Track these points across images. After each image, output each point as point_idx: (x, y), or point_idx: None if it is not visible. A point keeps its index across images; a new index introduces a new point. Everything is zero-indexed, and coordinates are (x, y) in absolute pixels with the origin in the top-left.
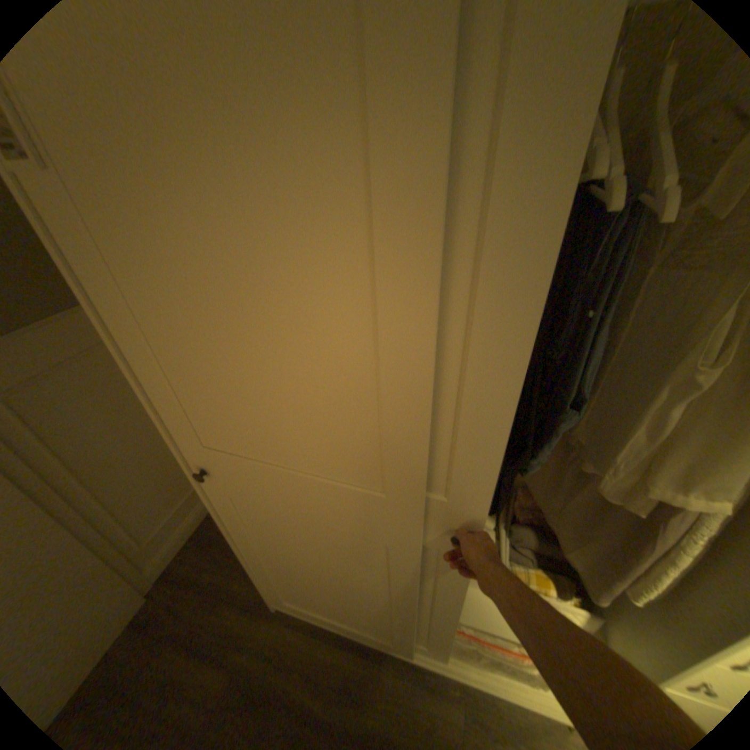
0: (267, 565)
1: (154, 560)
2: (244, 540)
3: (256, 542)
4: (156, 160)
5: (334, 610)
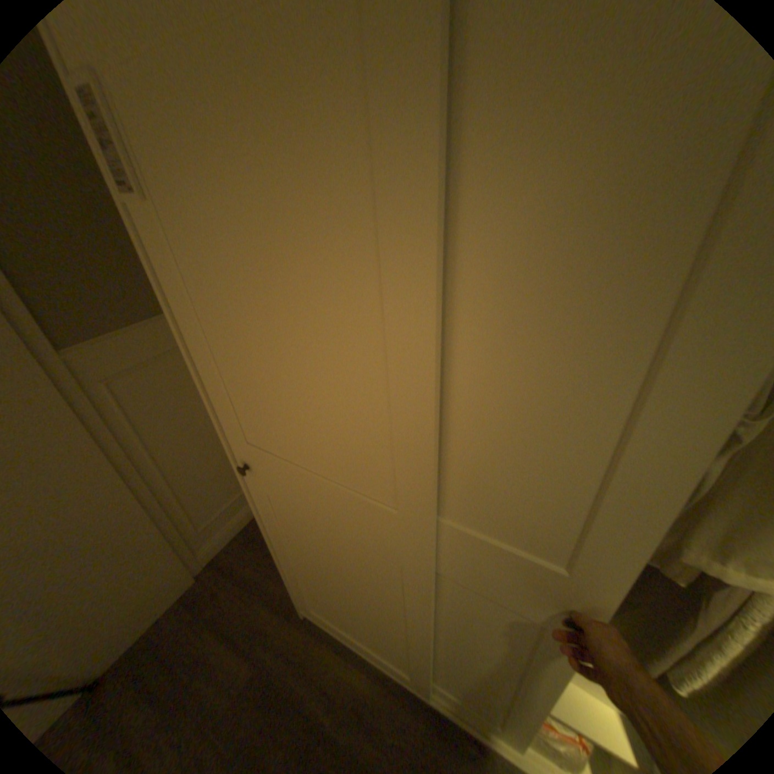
0: (296, 568)
1: (206, 546)
2: (278, 539)
3: (288, 543)
4: (219, 193)
5: (355, 628)
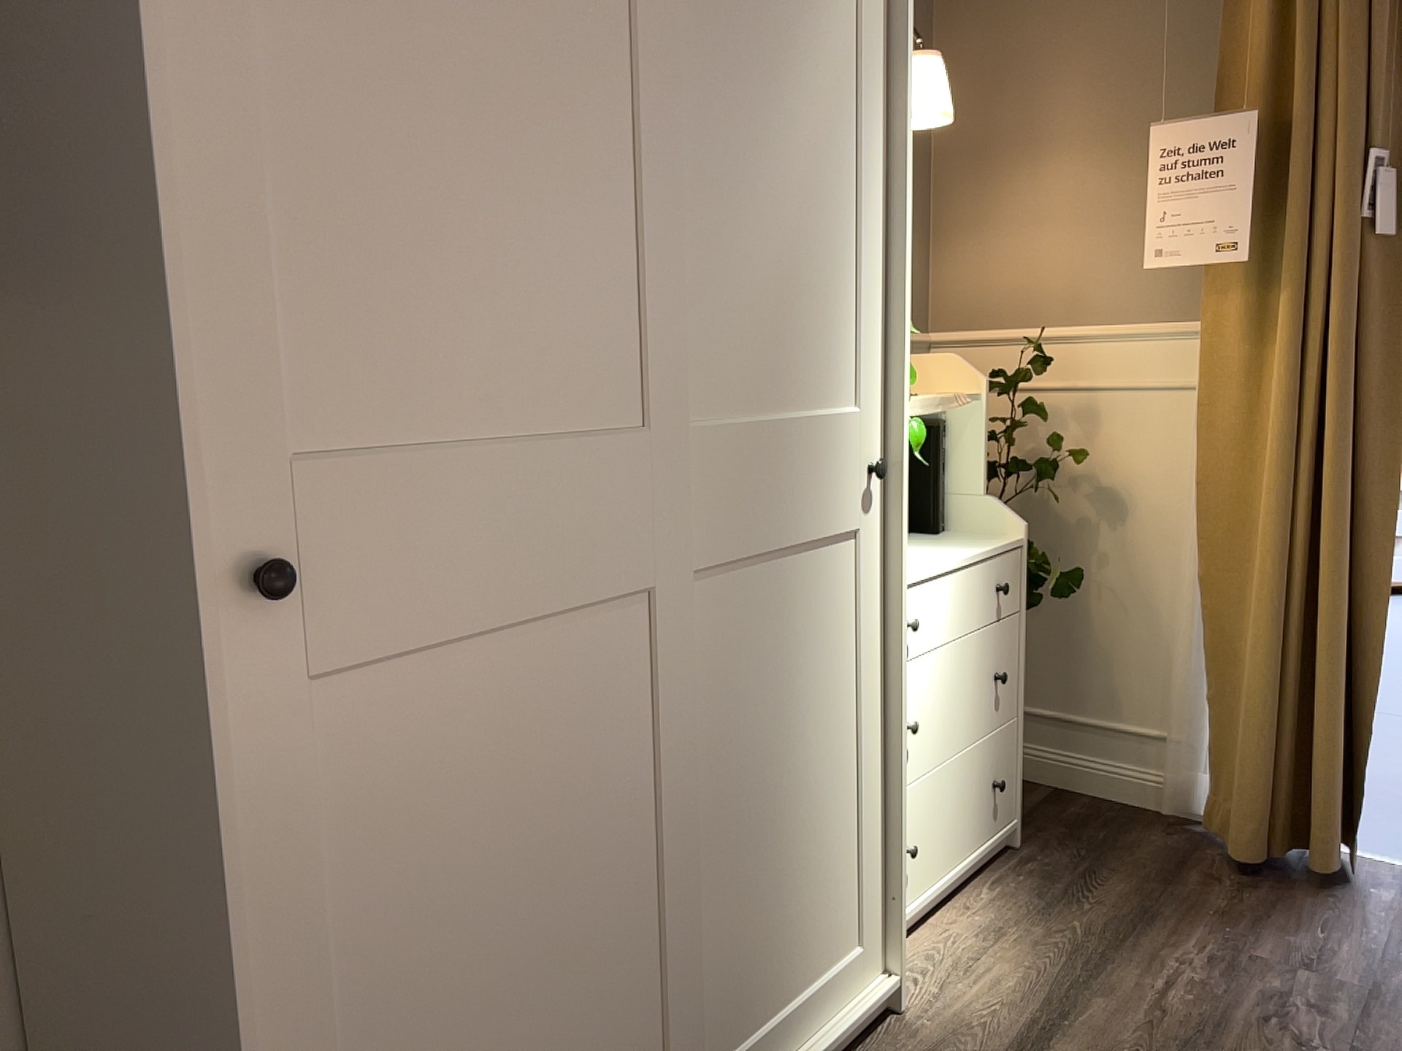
0: (375, 1044)
1: None
2: (333, 920)
3: (368, 902)
4: None
5: None
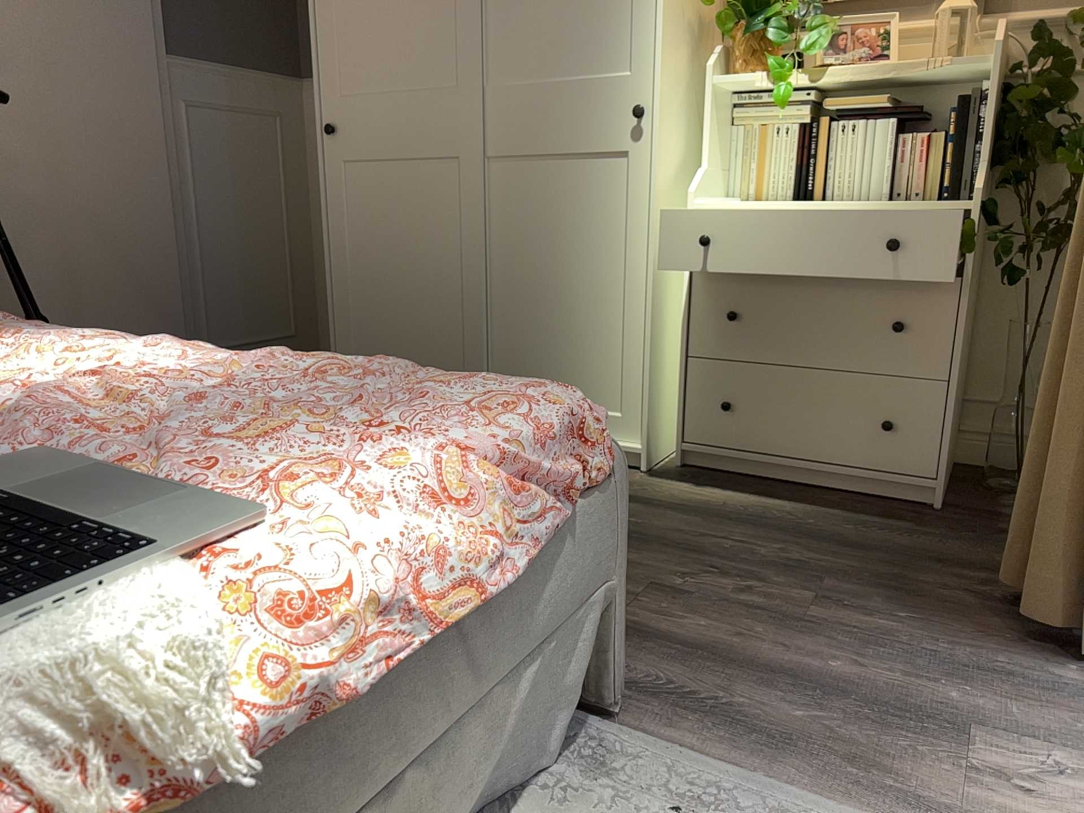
0: (355, 283)
1: None
2: (342, 237)
3: (353, 237)
4: None
5: (410, 349)
